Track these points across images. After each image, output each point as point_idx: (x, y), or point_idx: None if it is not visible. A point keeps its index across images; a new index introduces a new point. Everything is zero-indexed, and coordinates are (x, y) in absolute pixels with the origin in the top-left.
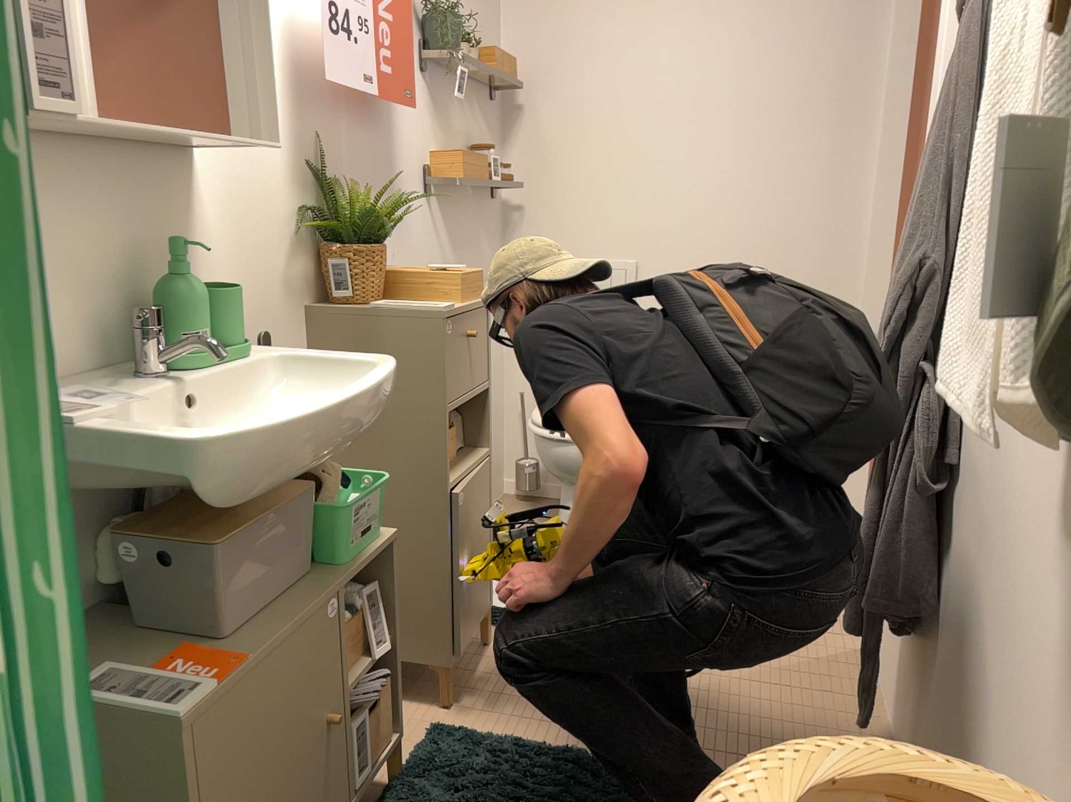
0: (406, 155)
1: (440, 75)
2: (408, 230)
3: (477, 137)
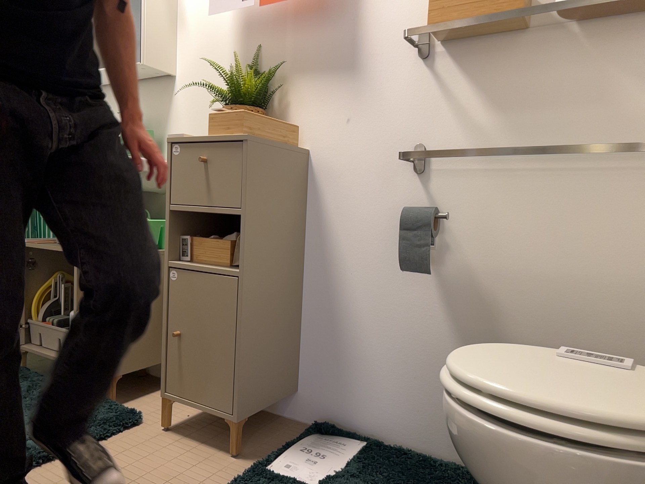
0: (377, 31)
1: None
2: (374, 97)
3: None
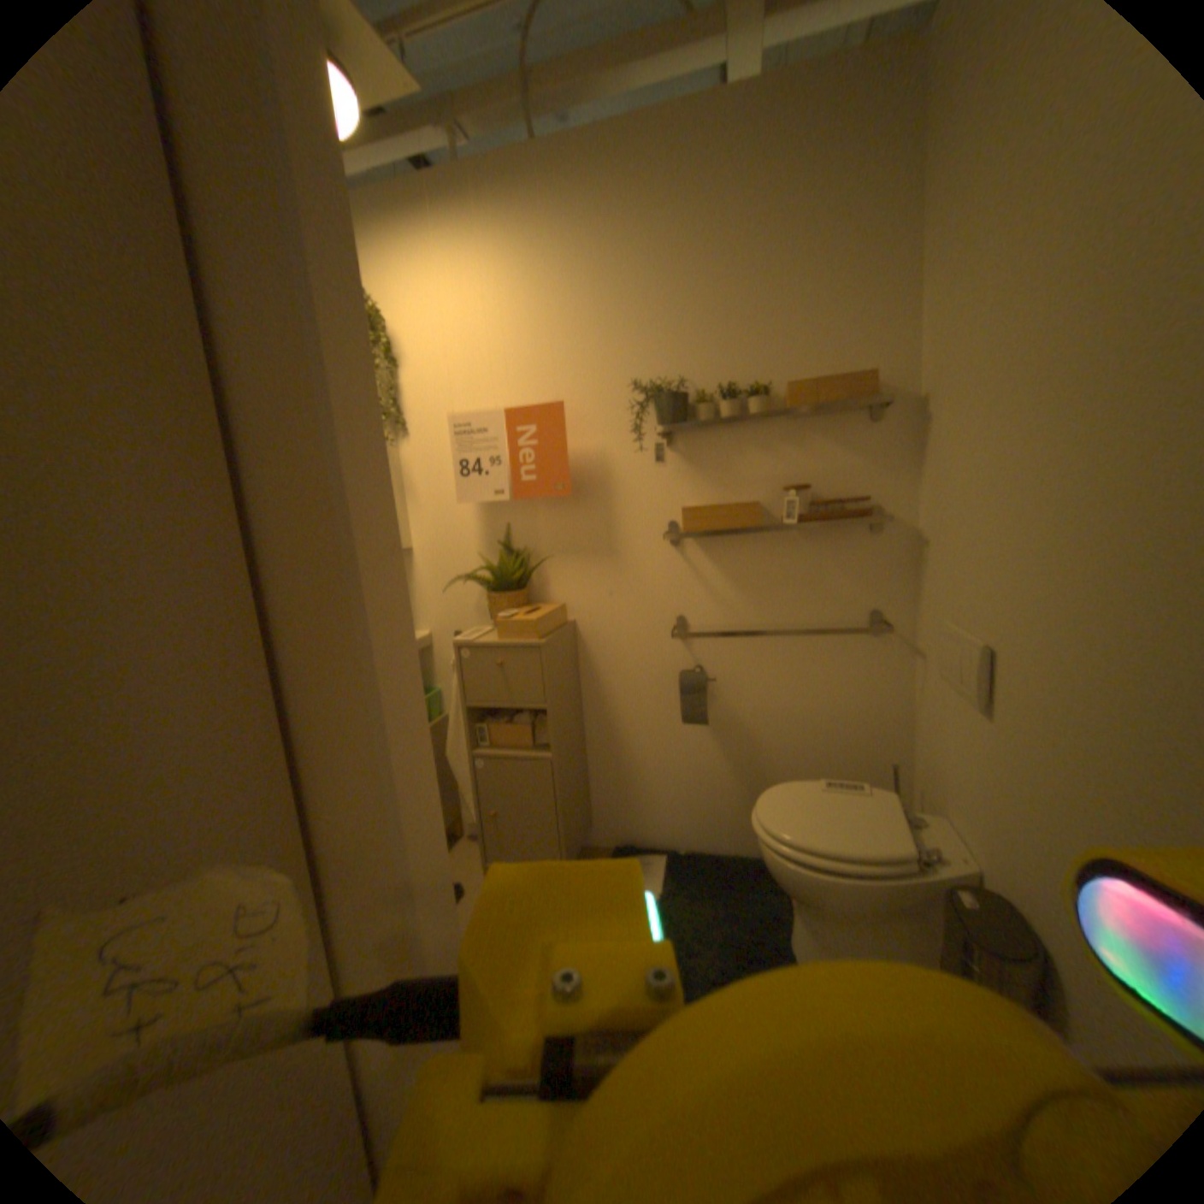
0: (631, 515)
1: (707, 430)
2: (635, 572)
3: (820, 467)
